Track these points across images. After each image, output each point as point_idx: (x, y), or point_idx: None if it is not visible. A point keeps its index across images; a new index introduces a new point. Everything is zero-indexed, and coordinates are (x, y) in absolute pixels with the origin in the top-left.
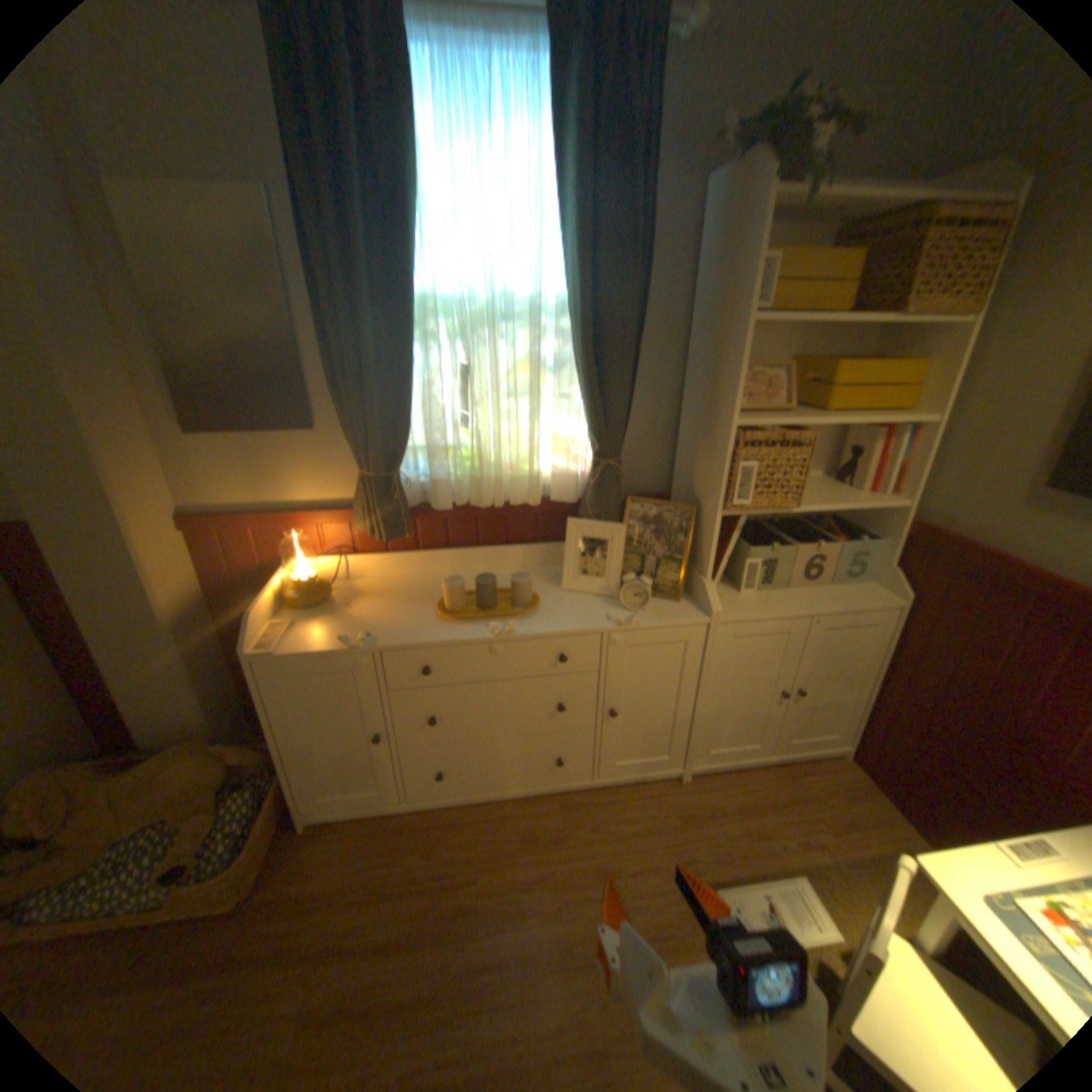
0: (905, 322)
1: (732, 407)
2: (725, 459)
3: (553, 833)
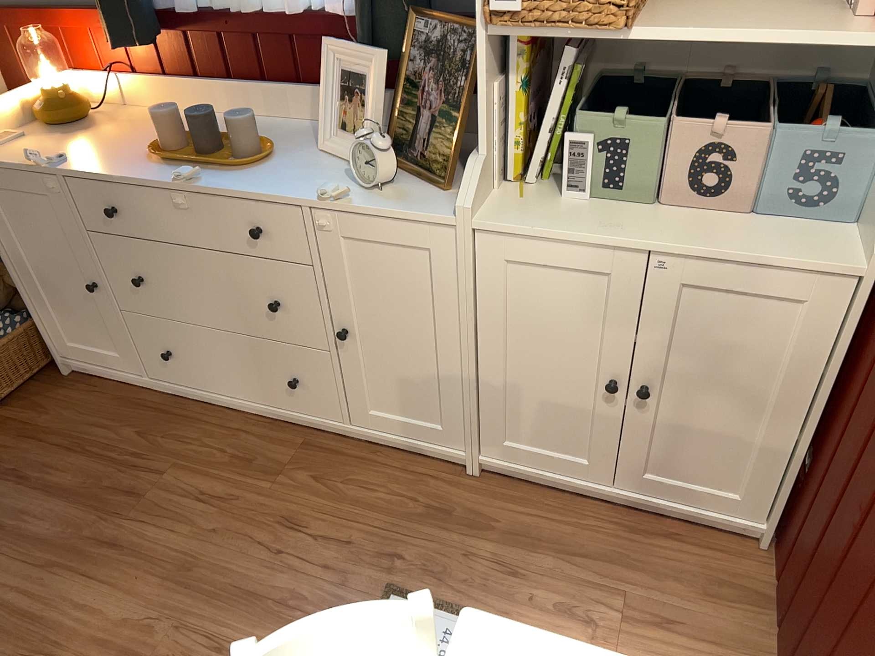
0: None
1: None
2: None
3: (277, 459)
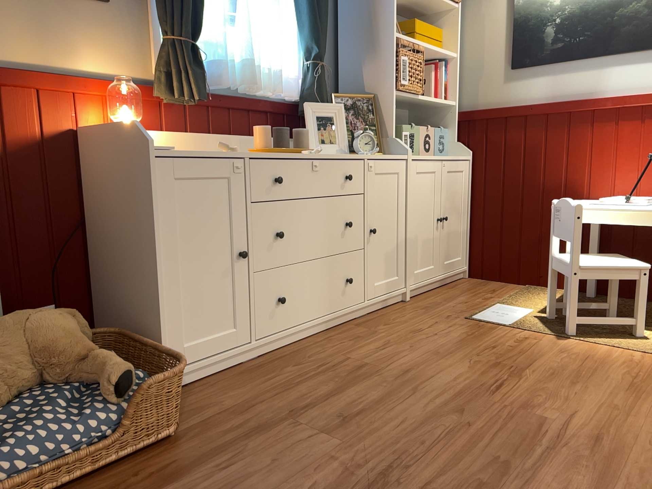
0: (425, 13)
1: (391, 24)
2: (392, 56)
3: (364, 332)
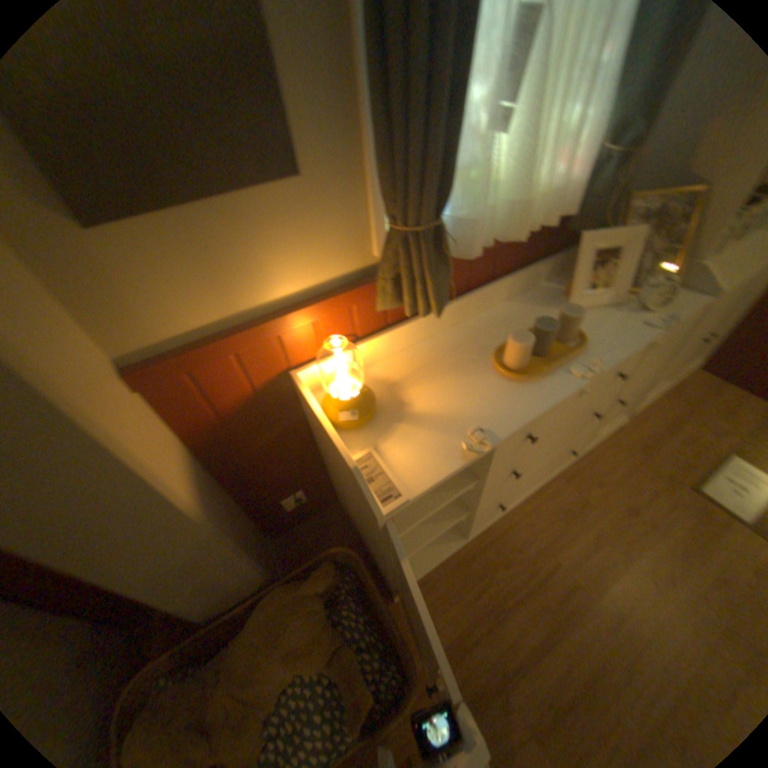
0: None
1: None
2: None
3: (575, 500)
